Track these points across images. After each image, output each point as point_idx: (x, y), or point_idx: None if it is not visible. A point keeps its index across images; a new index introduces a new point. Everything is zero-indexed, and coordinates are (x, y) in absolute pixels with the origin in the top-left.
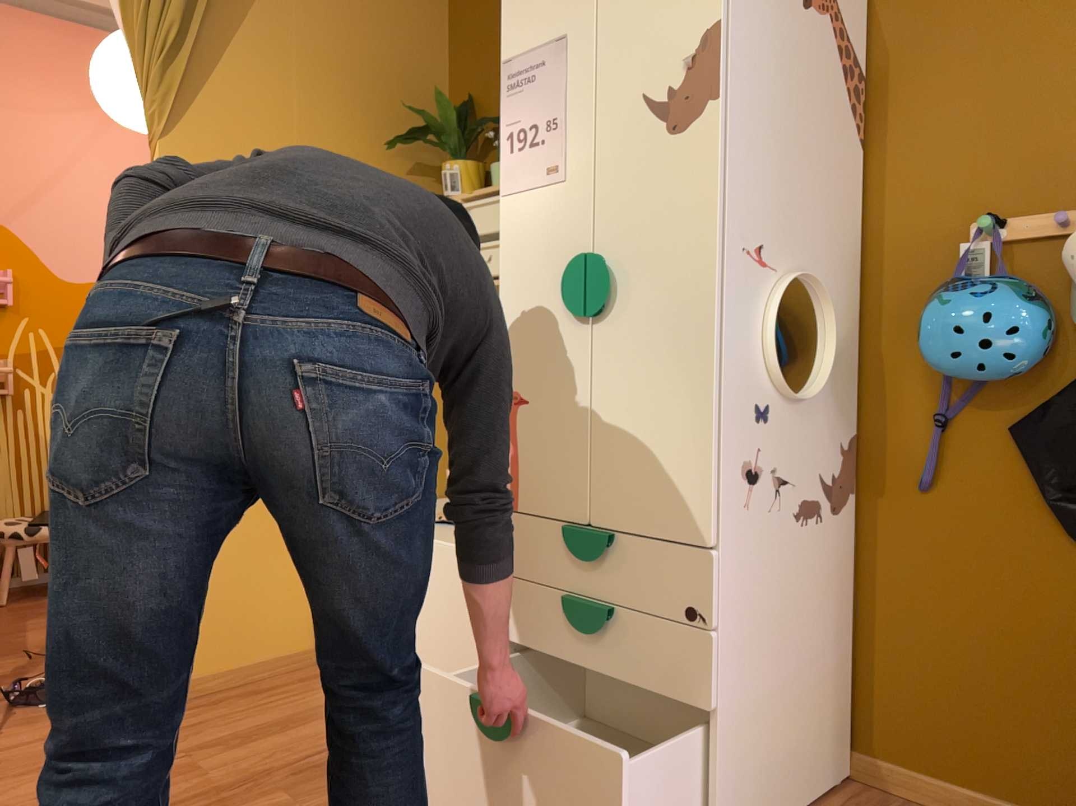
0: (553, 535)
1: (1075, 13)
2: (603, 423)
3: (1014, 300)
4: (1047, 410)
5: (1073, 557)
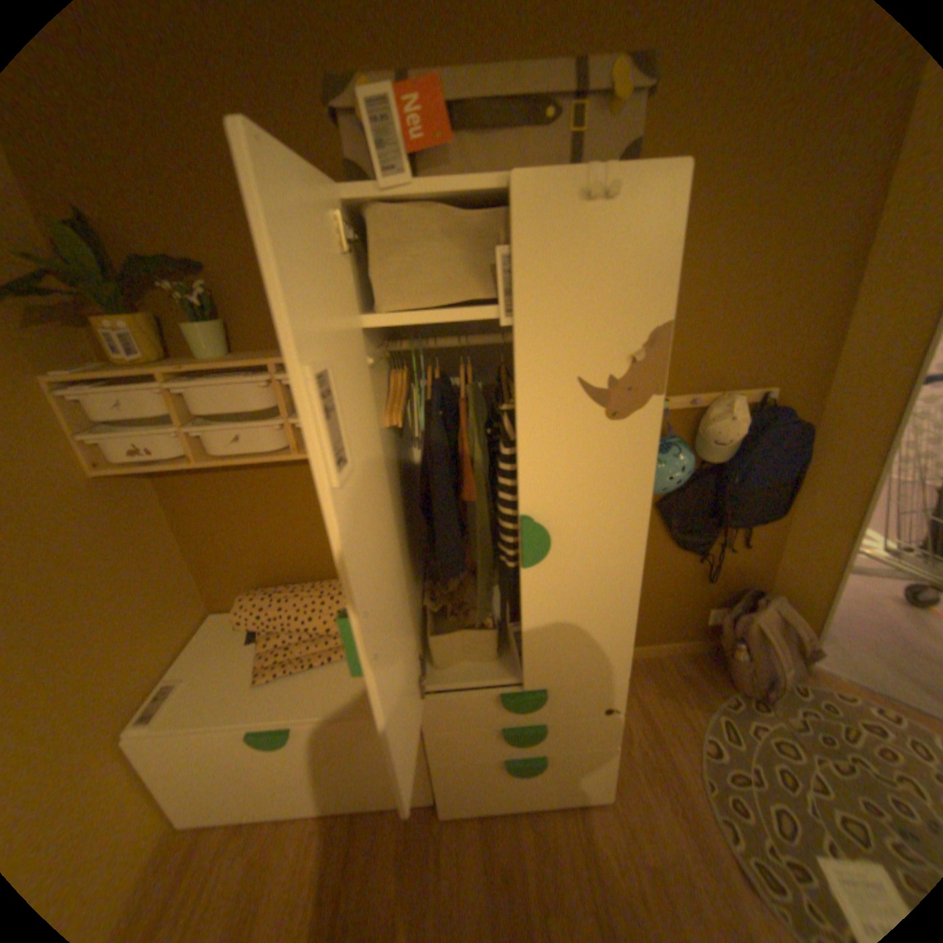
0: (483, 701)
1: (712, 272)
2: (533, 631)
3: (687, 454)
4: (677, 497)
5: (674, 552)
